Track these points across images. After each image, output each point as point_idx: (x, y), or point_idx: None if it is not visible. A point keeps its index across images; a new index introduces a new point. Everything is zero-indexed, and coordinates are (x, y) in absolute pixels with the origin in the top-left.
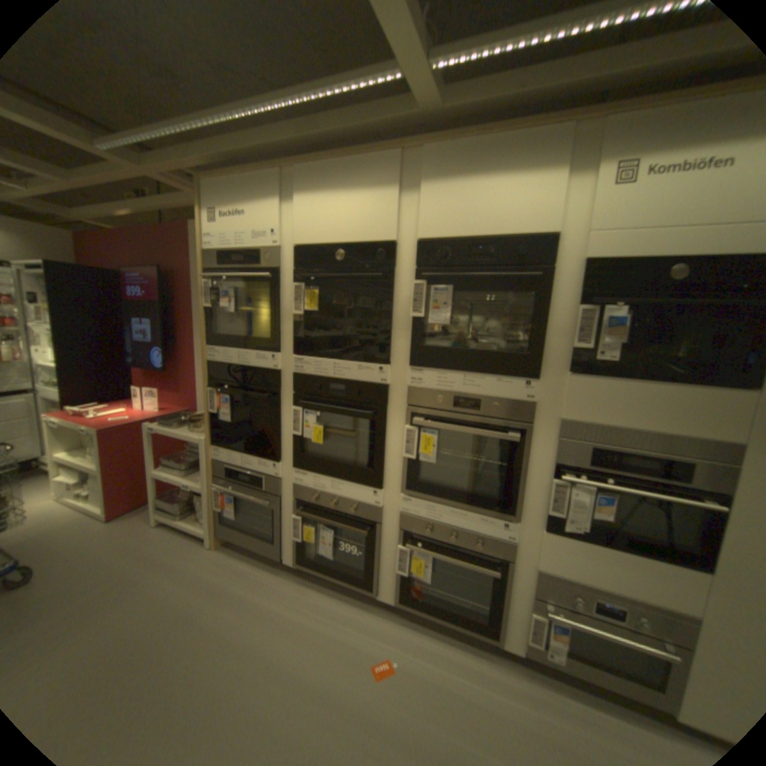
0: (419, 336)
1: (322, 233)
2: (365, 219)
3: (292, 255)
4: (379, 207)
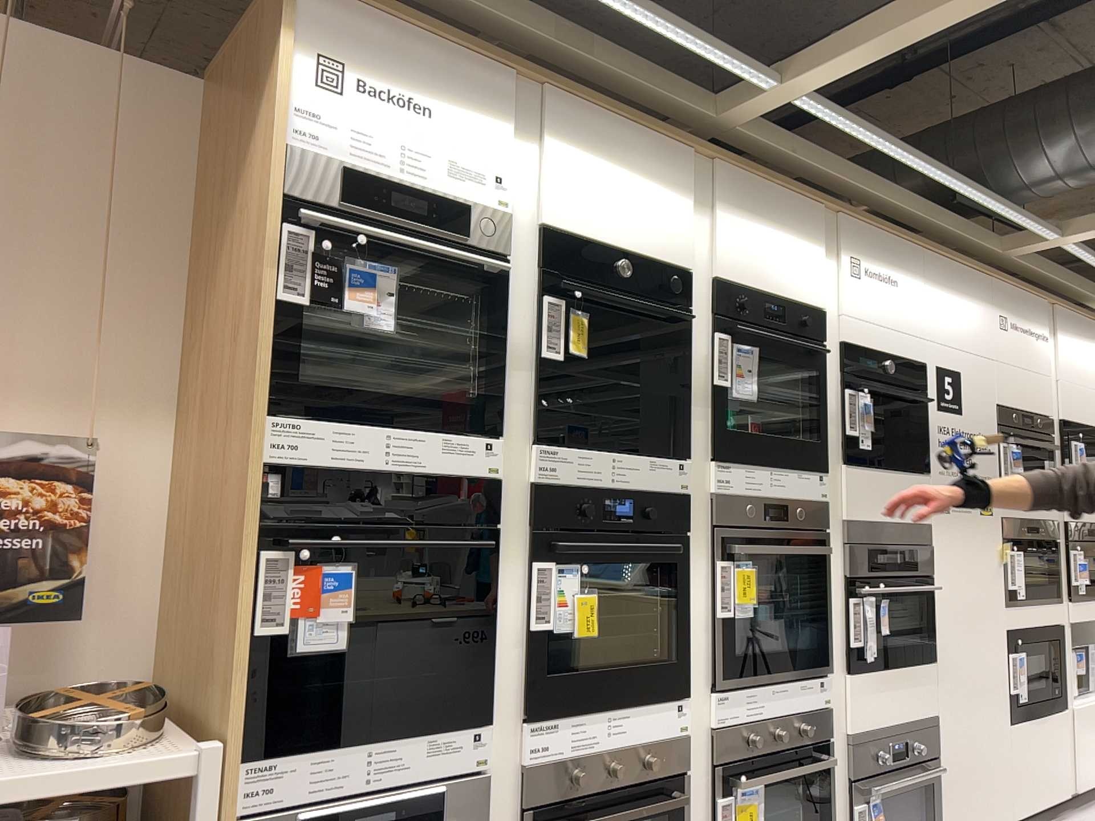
0: (715, 412)
1: (594, 227)
2: (651, 231)
3: (534, 245)
4: (667, 221)
